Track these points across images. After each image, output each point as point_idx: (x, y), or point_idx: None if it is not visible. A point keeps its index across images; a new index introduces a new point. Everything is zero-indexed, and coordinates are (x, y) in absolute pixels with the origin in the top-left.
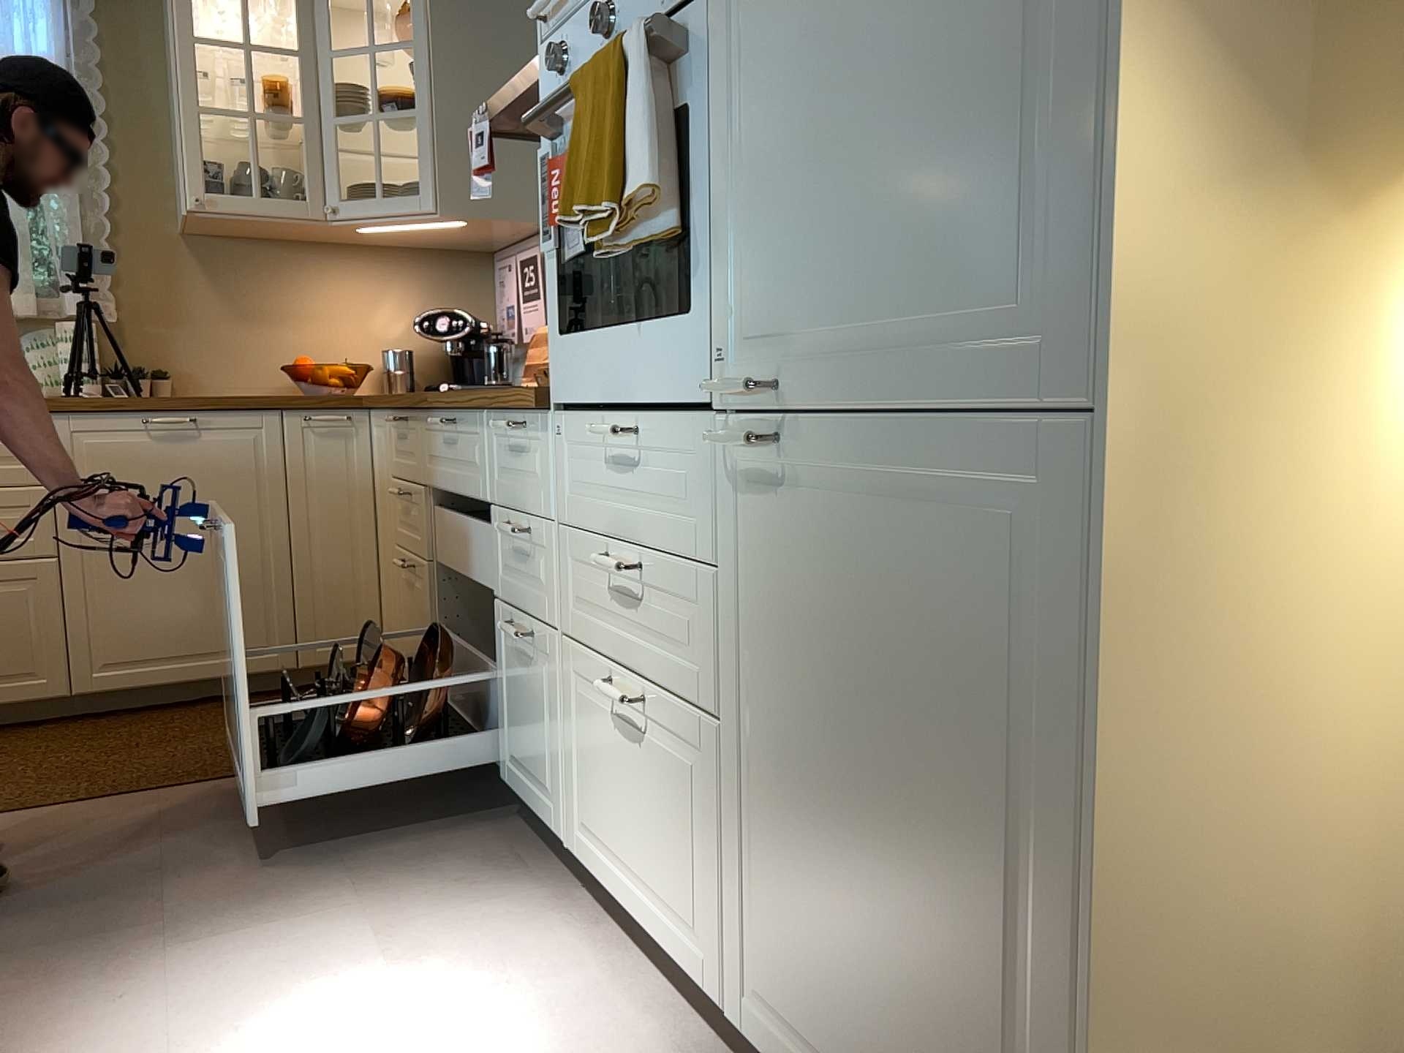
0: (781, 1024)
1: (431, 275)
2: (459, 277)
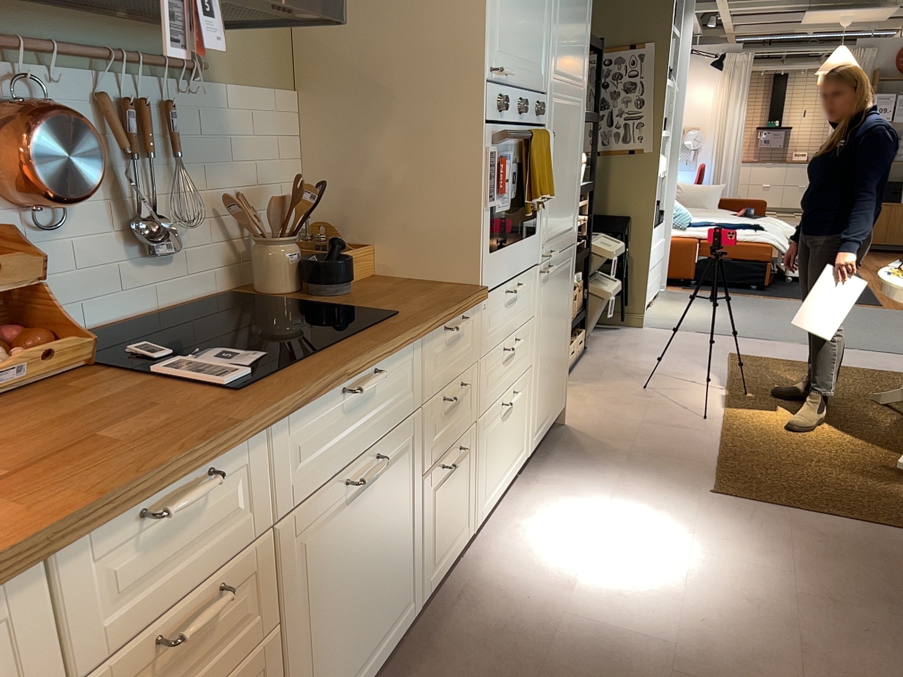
0: (537, 428)
1: None
2: None
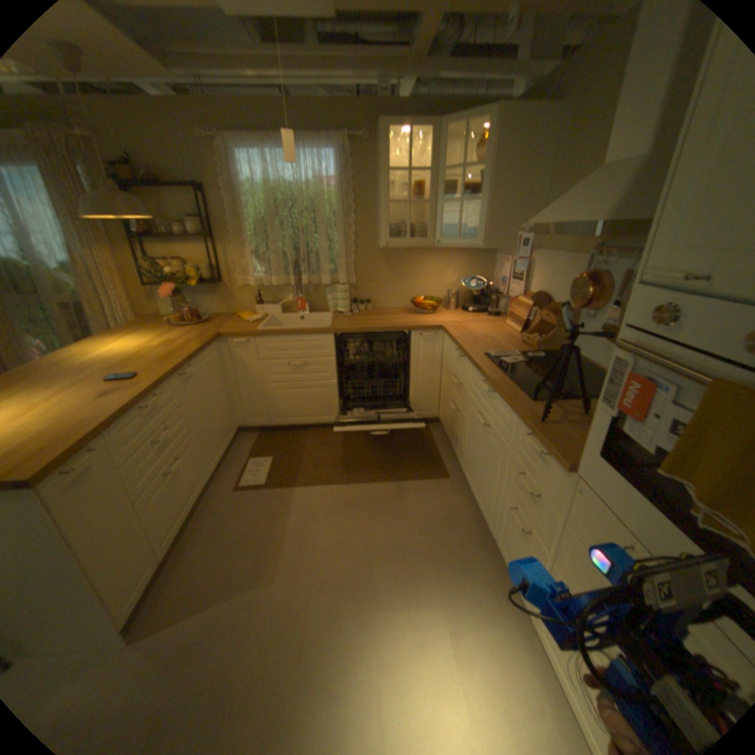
0: None
1: (469, 258)
2: (481, 258)
